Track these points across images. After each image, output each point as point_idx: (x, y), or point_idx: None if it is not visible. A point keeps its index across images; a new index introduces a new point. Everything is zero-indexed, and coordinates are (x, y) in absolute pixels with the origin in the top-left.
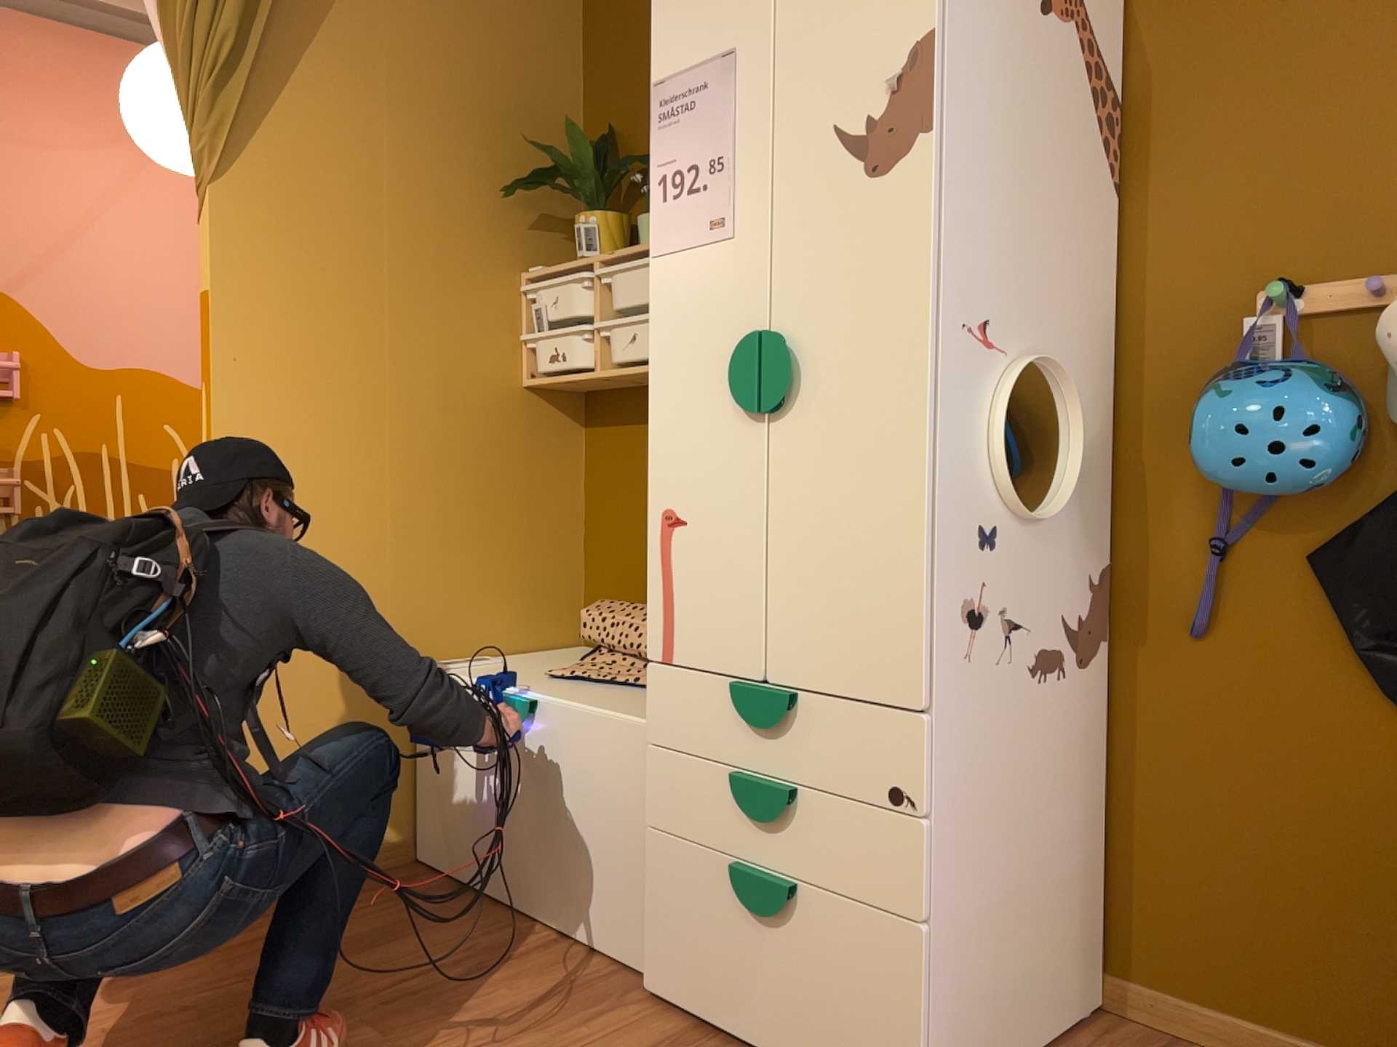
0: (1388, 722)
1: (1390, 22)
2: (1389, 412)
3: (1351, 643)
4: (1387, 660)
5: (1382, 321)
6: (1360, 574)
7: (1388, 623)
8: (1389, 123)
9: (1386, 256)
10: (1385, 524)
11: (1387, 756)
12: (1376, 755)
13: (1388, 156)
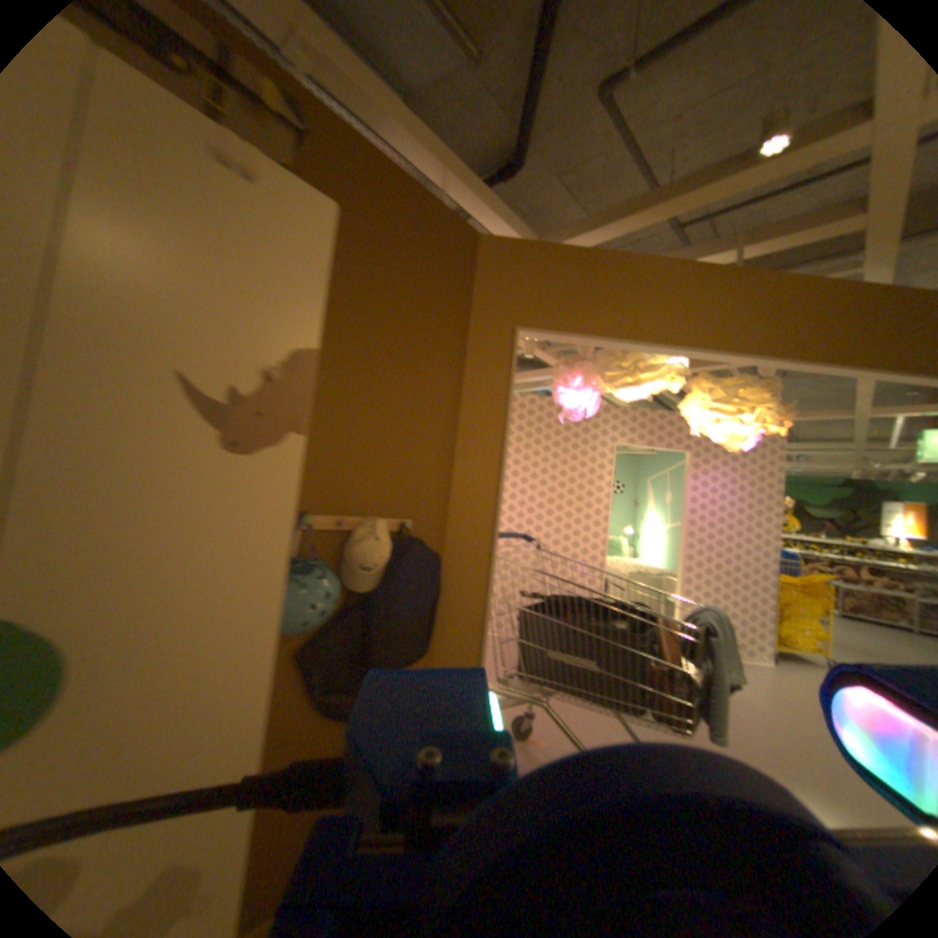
0: (318, 727)
1: (355, 403)
2: (348, 584)
3: (315, 697)
4: (328, 699)
5: (354, 543)
6: (325, 661)
7: (330, 681)
8: (350, 447)
9: (342, 507)
10: (337, 635)
11: (316, 743)
12: (312, 745)
13: (348, 462)
